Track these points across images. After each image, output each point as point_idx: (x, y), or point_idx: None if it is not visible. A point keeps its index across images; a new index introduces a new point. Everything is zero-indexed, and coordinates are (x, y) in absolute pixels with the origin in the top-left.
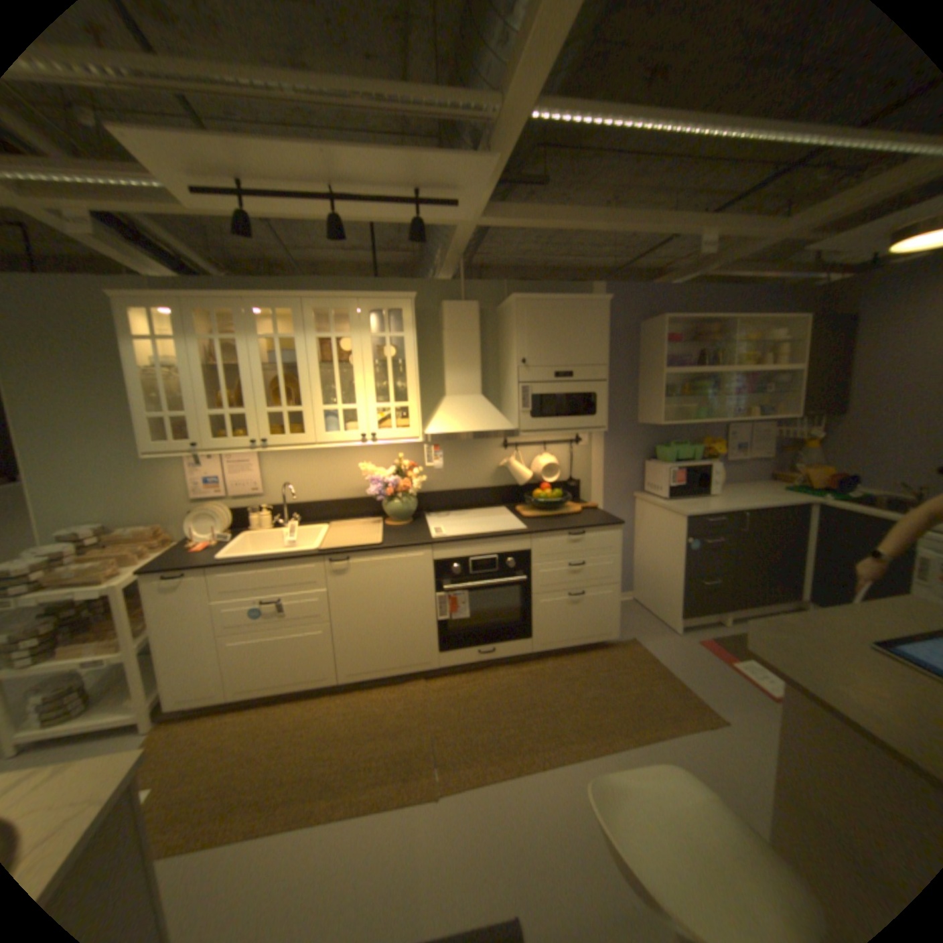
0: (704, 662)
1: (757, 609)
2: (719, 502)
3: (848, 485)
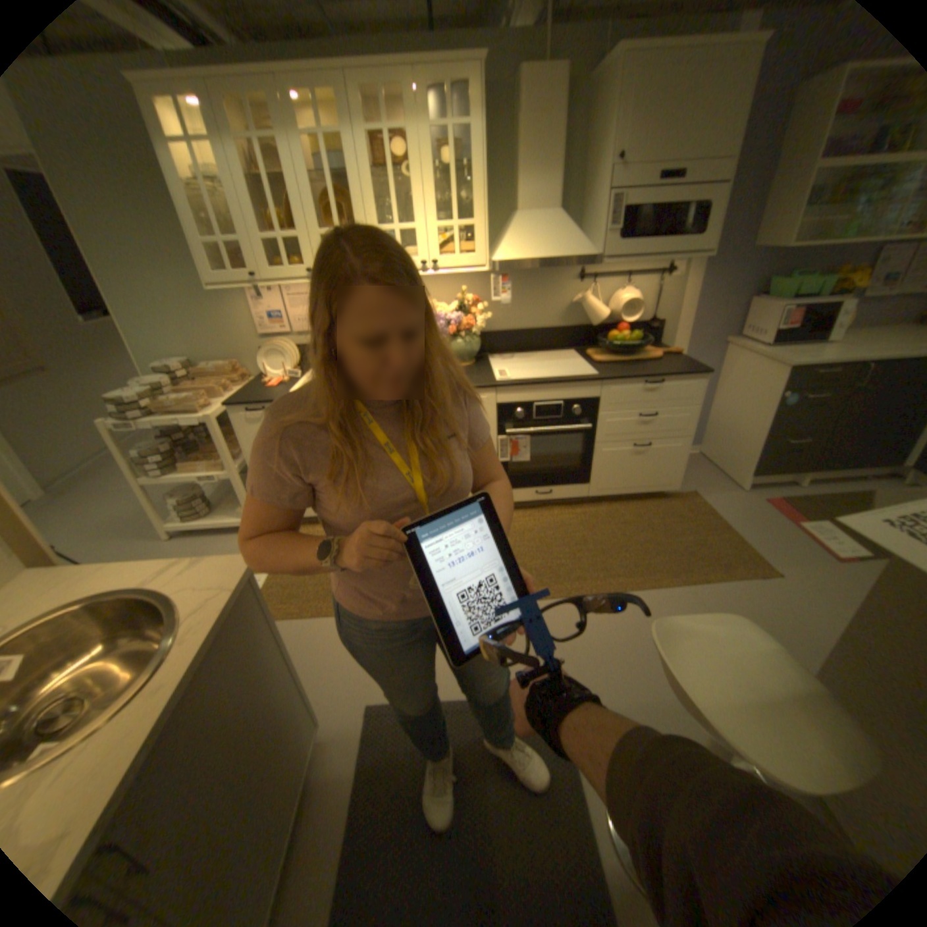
0: (768, 518)
1: (844, 471)
2: (837, 349)
3: None
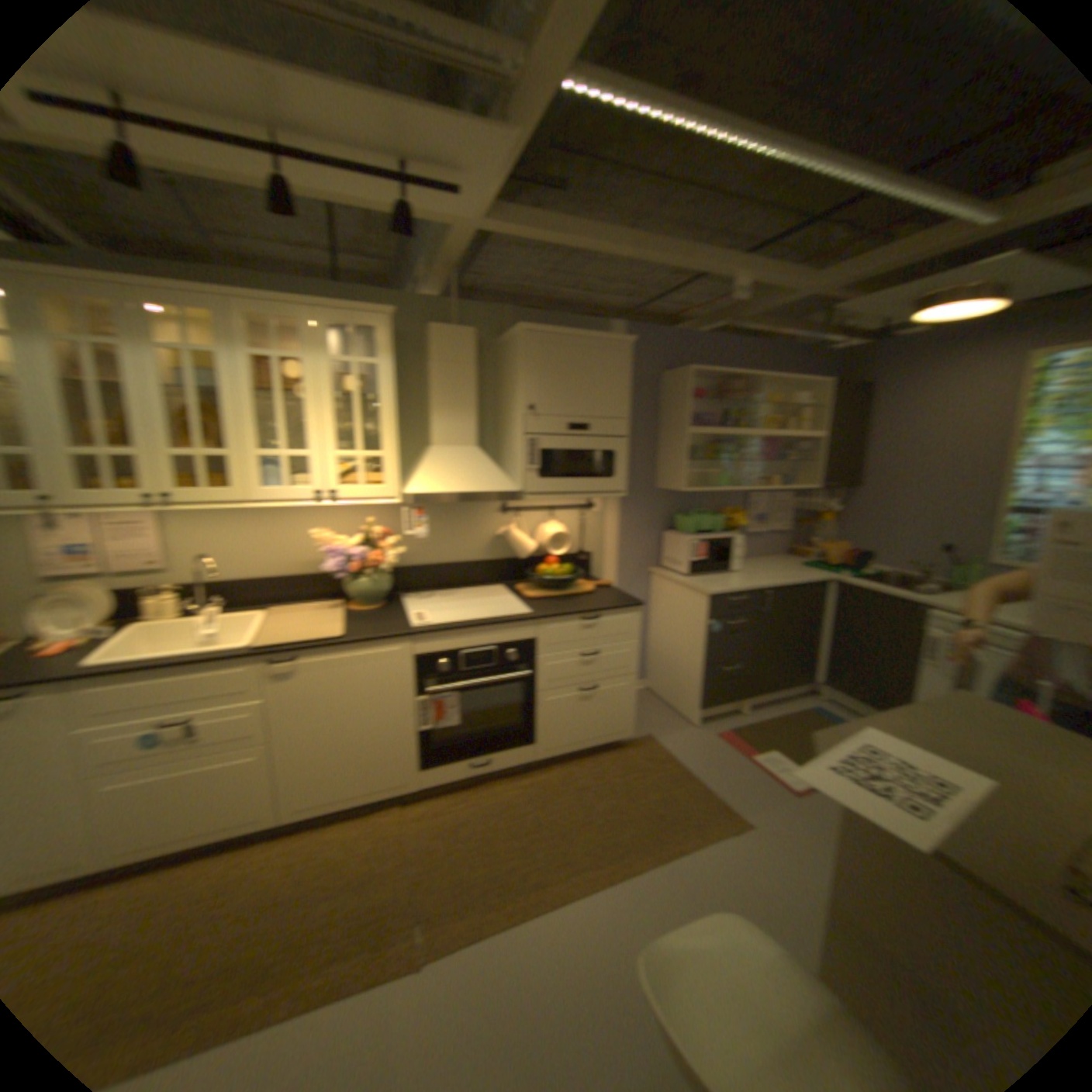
0: (725, 756)
1: (775, 694)
2: (741, 578)
3: (861, 560)
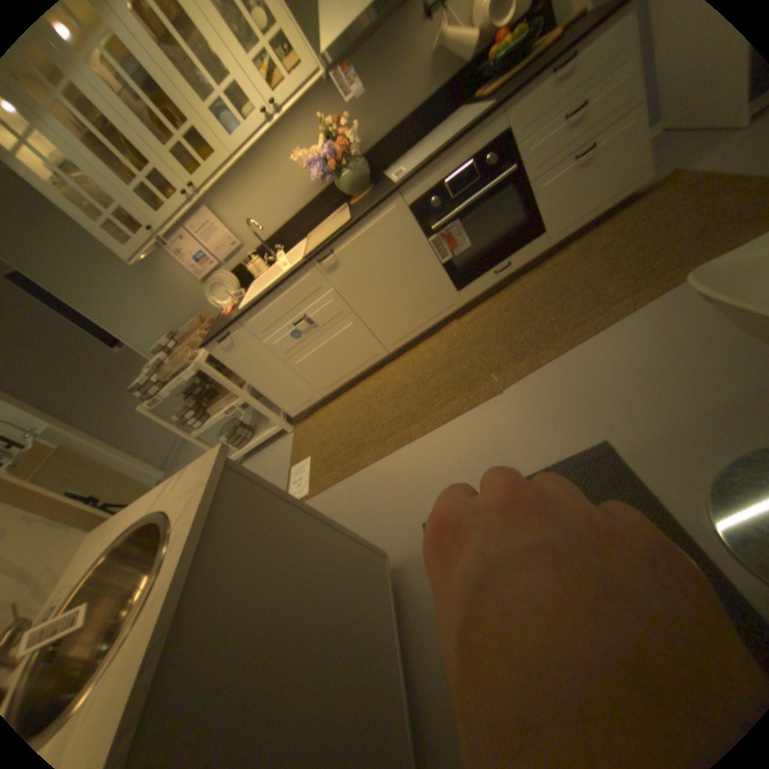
0: None
1: None
2: None
3: None
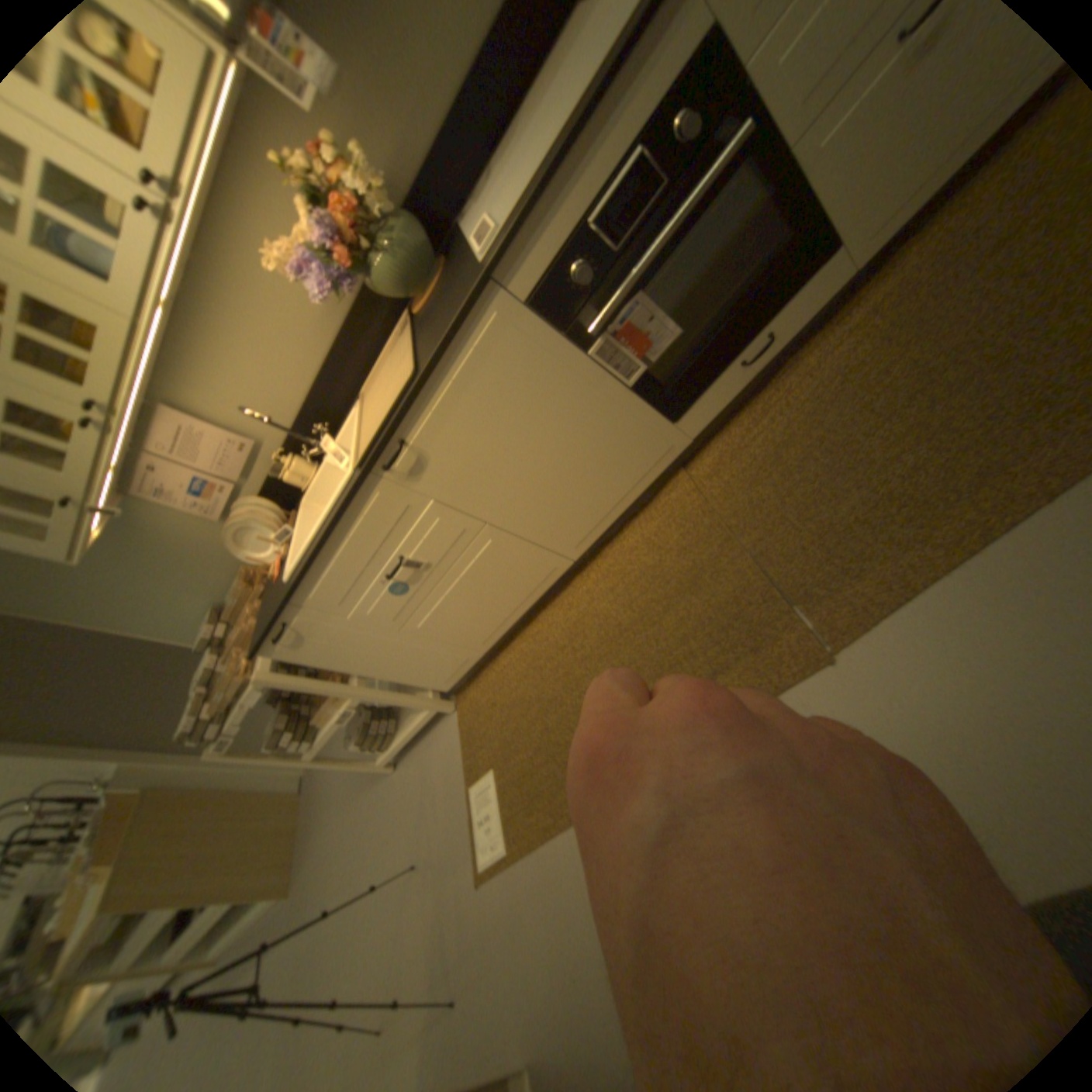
0: None
1: None
2: None
3: None
